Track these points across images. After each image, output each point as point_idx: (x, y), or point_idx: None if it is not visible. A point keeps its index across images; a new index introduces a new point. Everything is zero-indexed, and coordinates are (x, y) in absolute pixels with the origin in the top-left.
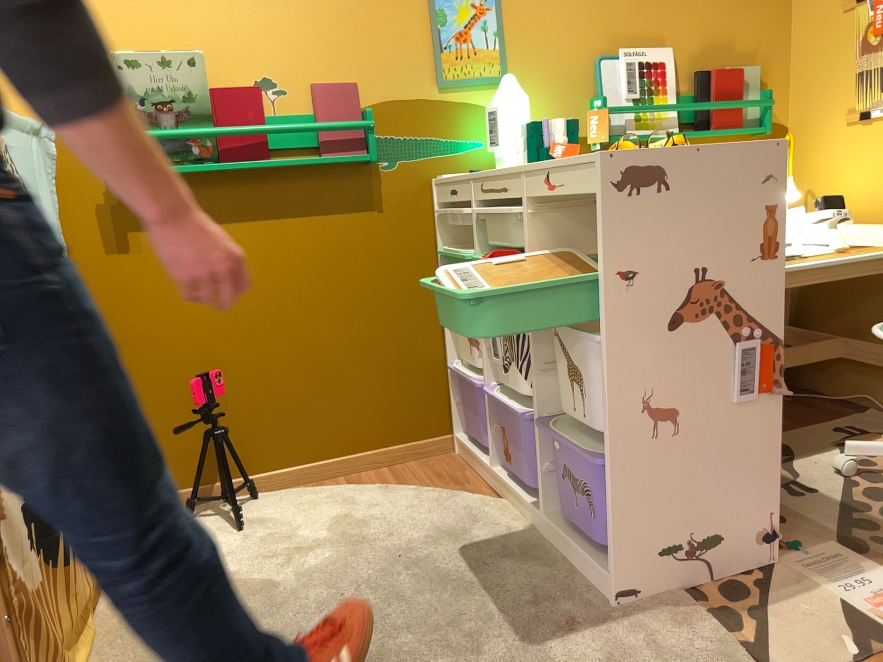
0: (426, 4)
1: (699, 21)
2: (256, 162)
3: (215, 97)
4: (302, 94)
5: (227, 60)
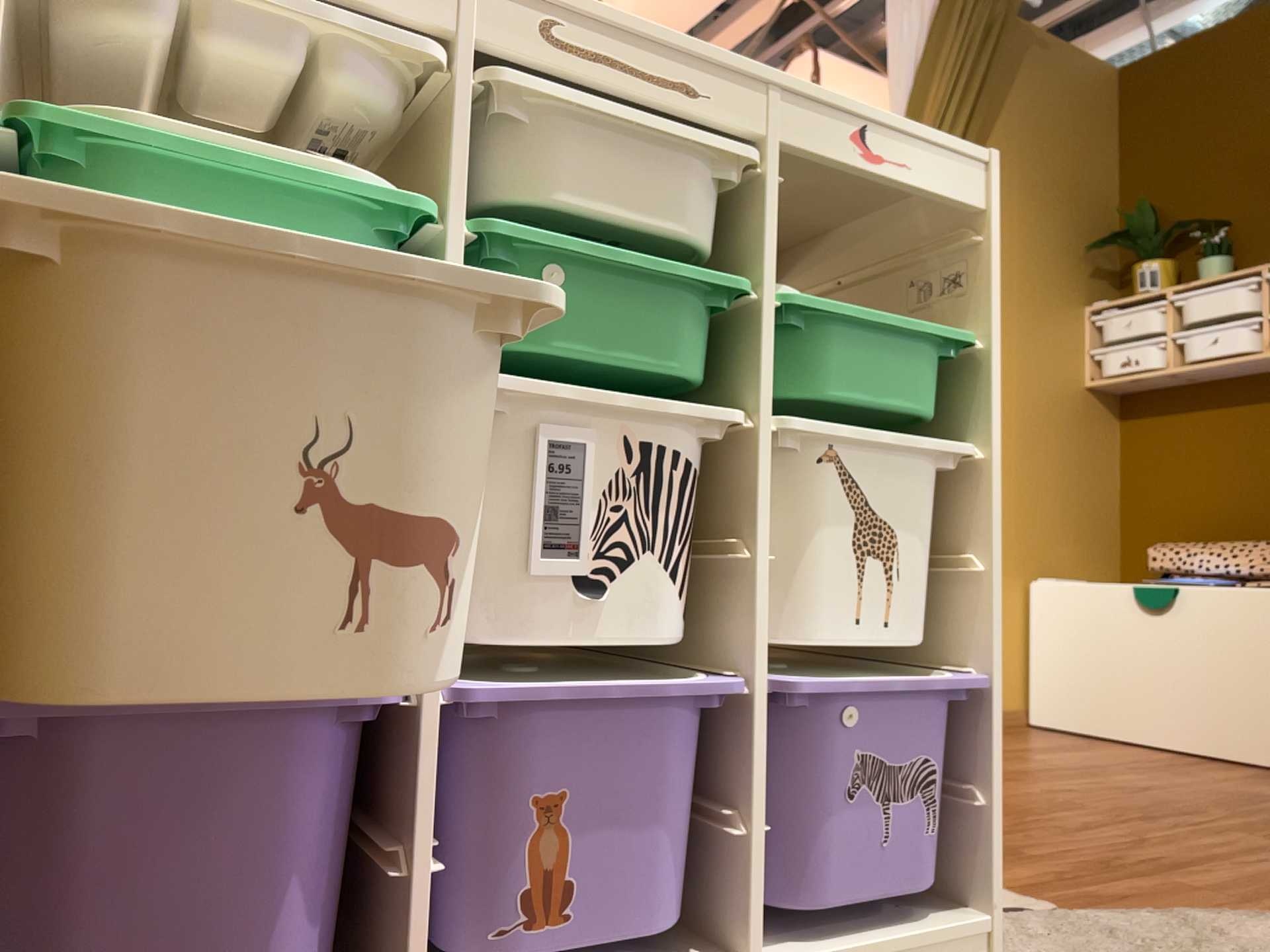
0: None
1: None
2: None
3: None
4: None
5: None
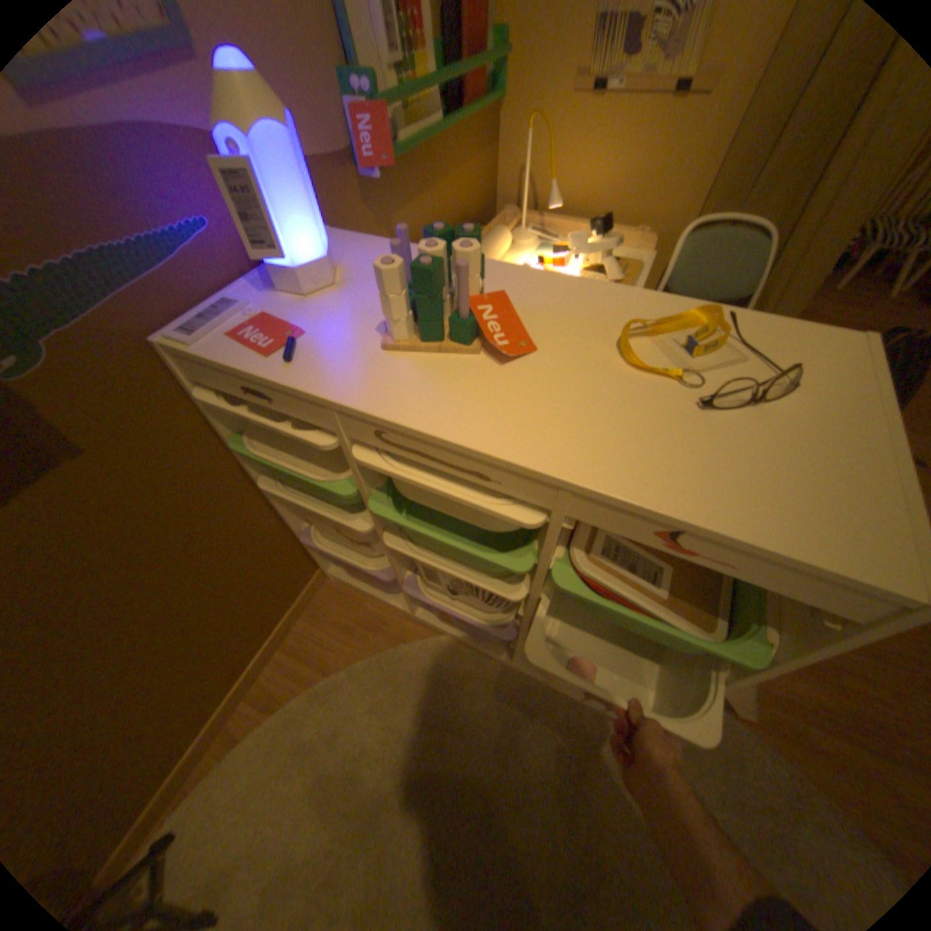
0: None
1: None
2: None
3: None
4: None
5: None
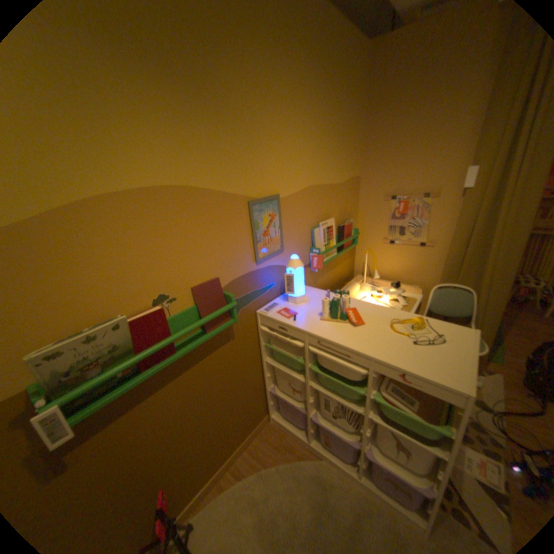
0: (249, 219)
1: (339, 203)
2: (169, 359)
3: (129, 328)
4: (187, 295)
5: (129, 293)
